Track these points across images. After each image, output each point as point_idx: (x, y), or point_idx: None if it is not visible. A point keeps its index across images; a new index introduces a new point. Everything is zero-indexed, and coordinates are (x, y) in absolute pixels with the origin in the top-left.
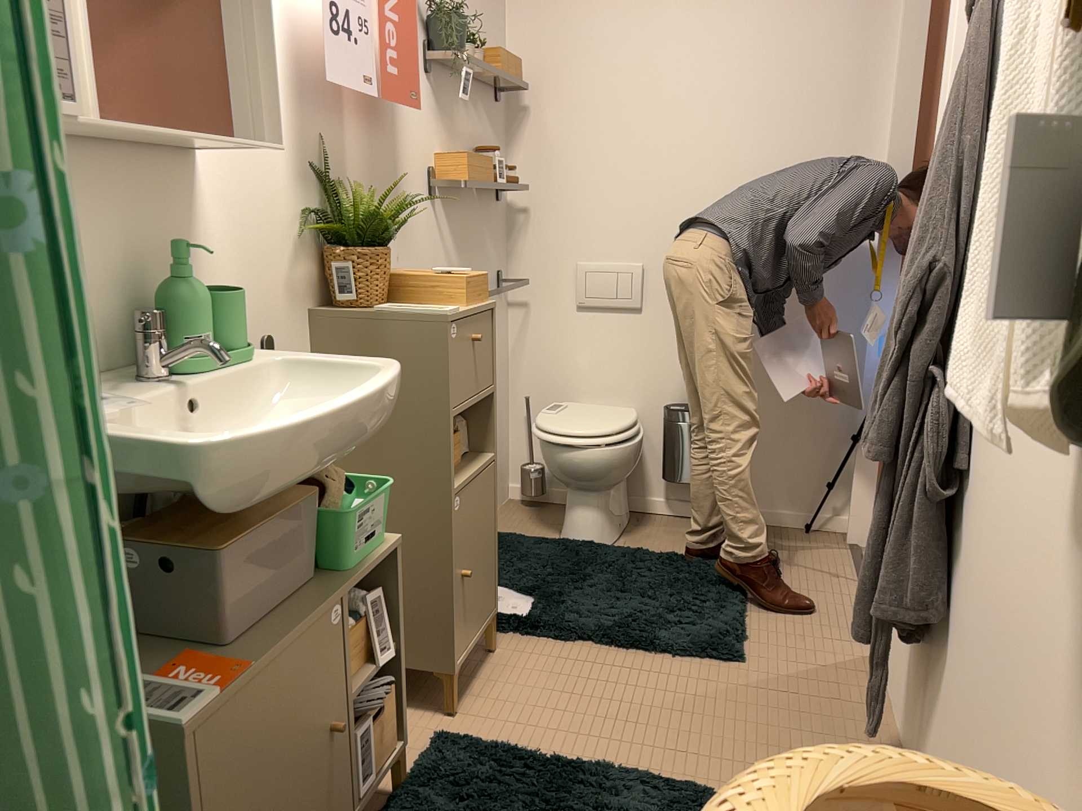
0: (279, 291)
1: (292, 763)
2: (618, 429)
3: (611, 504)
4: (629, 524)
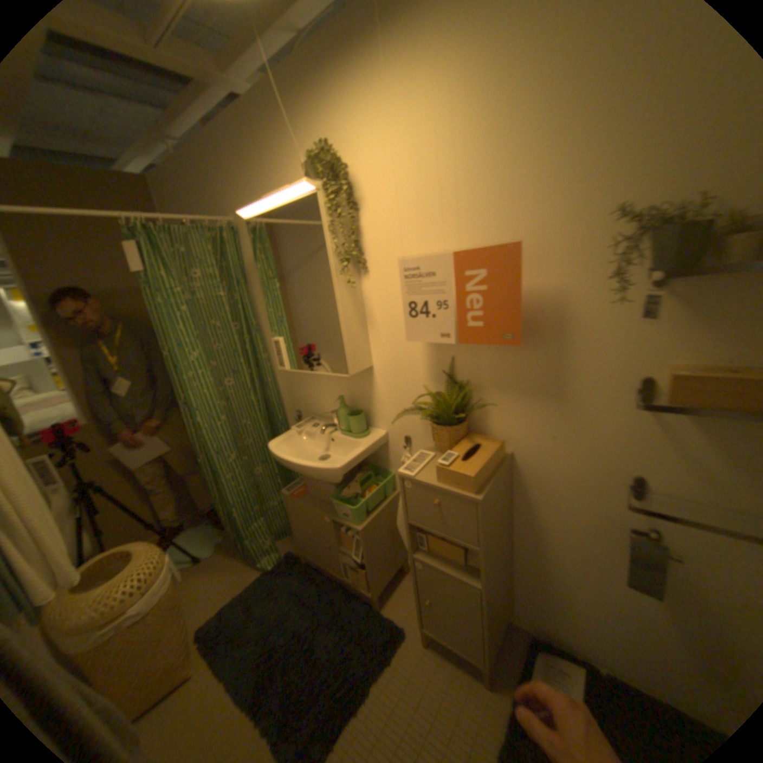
0: (409, 418)
1: (309, 534)
2: None
3: None
4: None
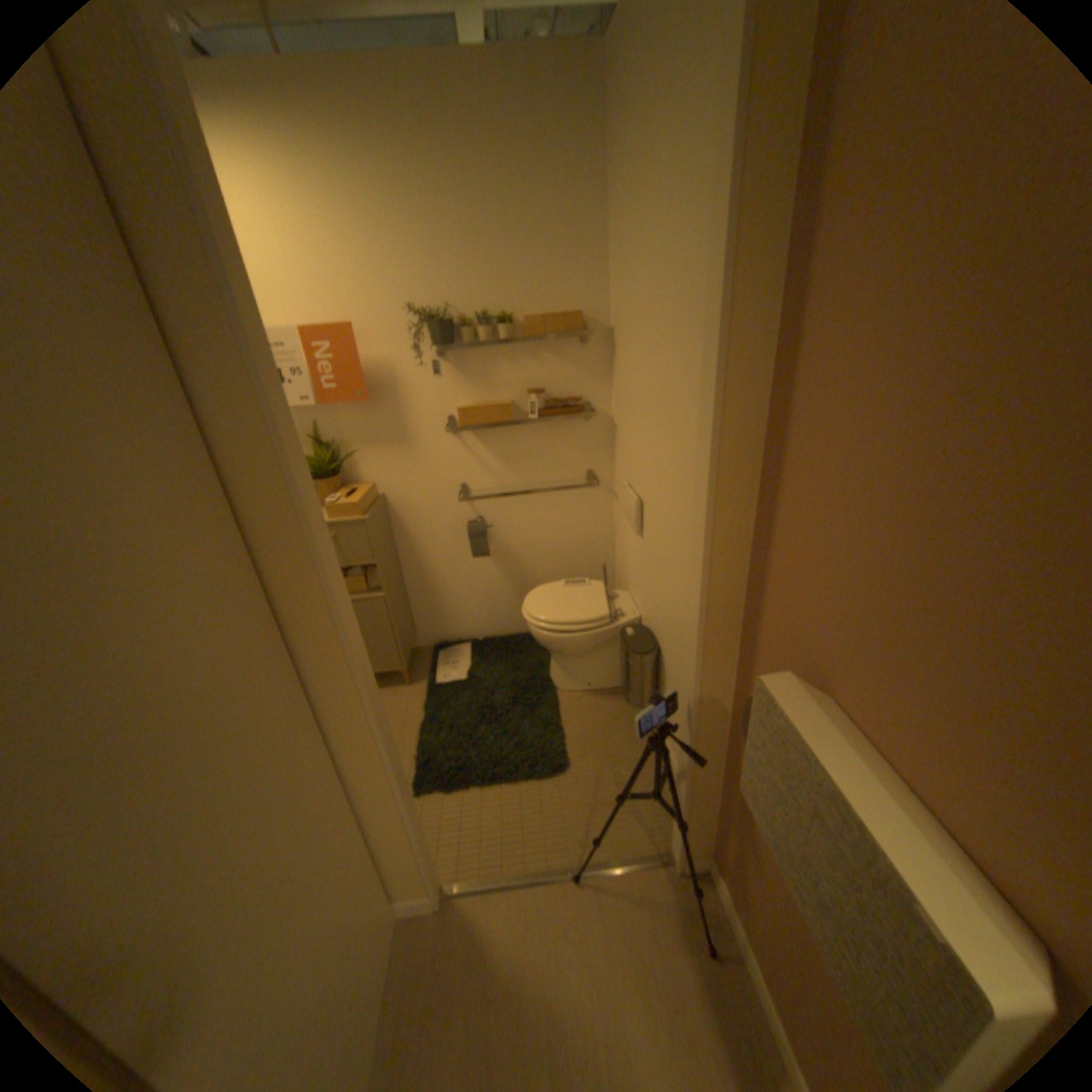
0: None
1: None
2: (547, 619)
3: (571, 666)
4: (611, 689)
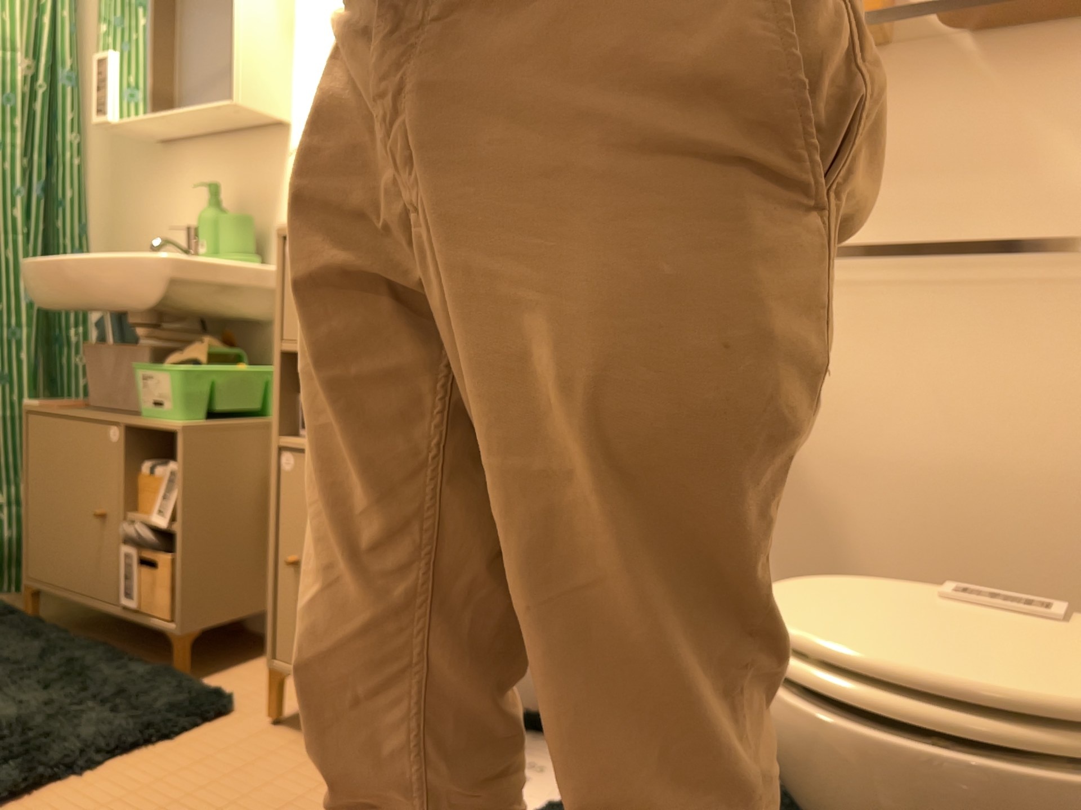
0: None
1: (64, 501)
2: (818, 645)
3: None
4: None
